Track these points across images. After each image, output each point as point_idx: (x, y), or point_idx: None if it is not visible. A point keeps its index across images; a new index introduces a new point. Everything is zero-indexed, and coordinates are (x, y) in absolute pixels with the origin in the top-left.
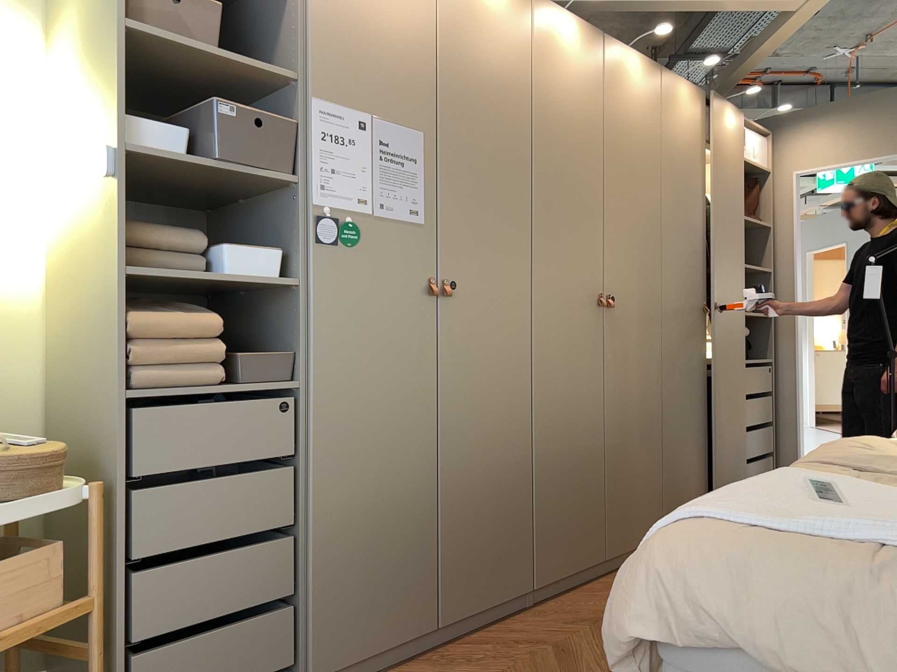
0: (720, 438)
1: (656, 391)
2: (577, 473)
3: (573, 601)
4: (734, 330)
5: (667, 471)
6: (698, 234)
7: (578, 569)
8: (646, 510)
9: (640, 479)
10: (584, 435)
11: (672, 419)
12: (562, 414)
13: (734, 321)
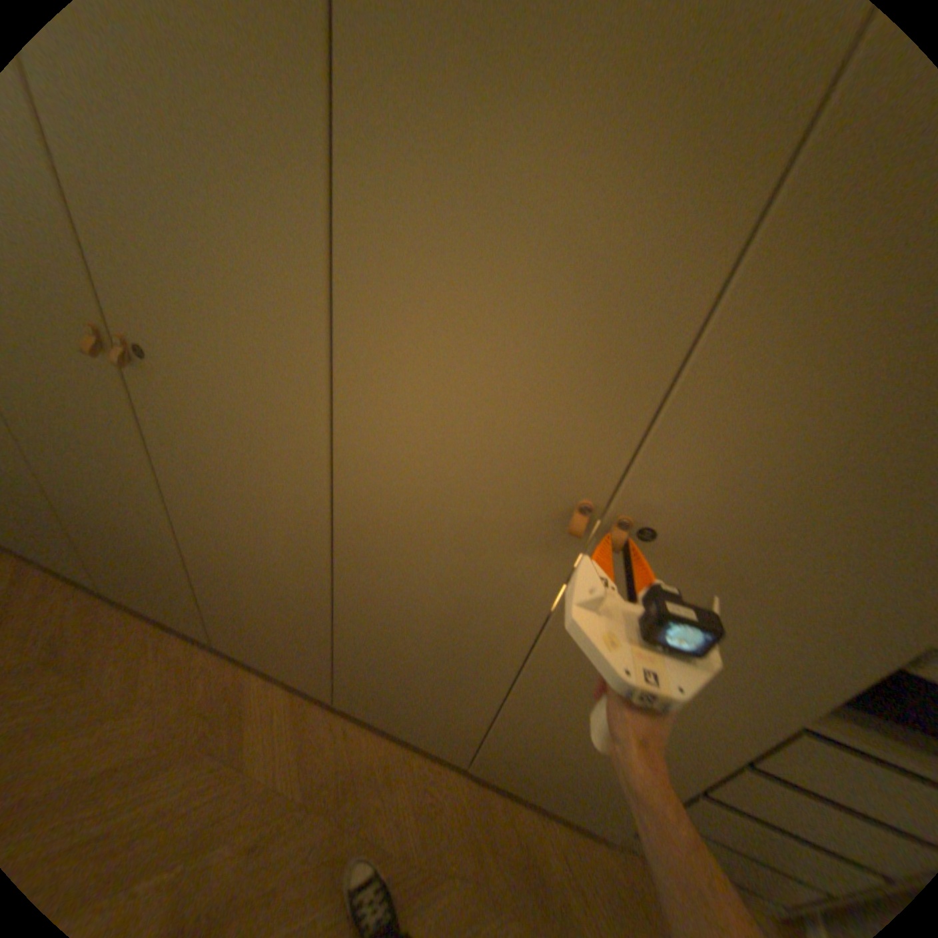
0: (540, 740)
1: (301, 565)
2: (124, 550)
3: (127, 636)
4: (760, 647)
5: (337, 666)
6: (616, 248)
7: (156, 622)
8: (282, 664)
9: (265, 632)
10: (122, 521)
11: (354, 624)
12: (68, 476)
13: (779, 630)
